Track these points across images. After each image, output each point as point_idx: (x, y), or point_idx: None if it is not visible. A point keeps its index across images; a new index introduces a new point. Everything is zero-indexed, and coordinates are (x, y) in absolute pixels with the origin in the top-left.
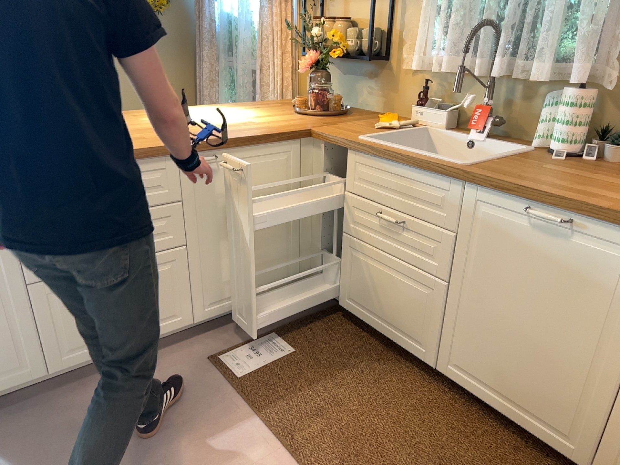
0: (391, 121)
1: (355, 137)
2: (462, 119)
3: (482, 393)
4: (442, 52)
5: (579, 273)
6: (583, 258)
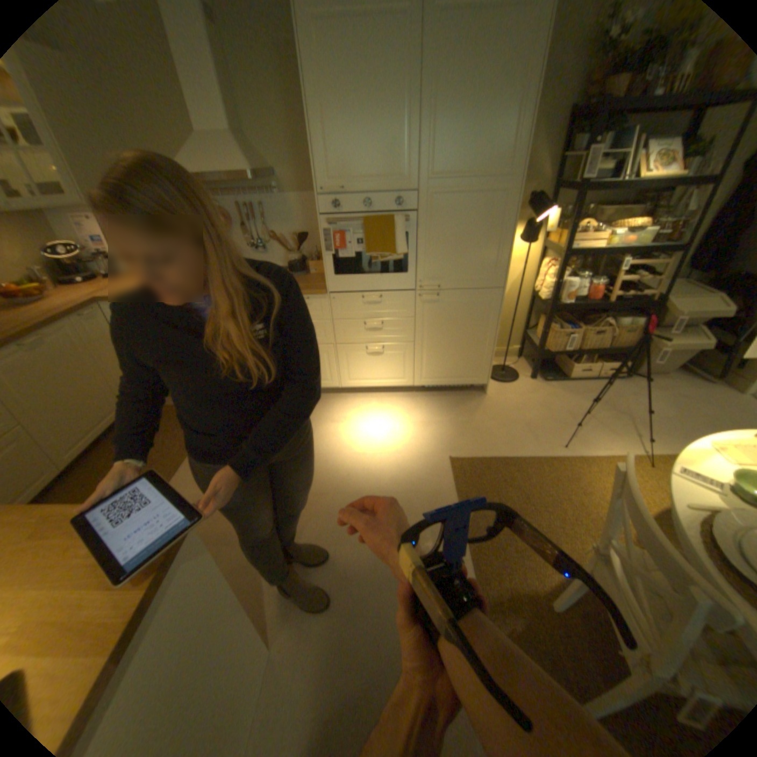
0: None
1: None
2: None
3: (84, 444)
4: None
5: (58, 352)
6: (54, 345)
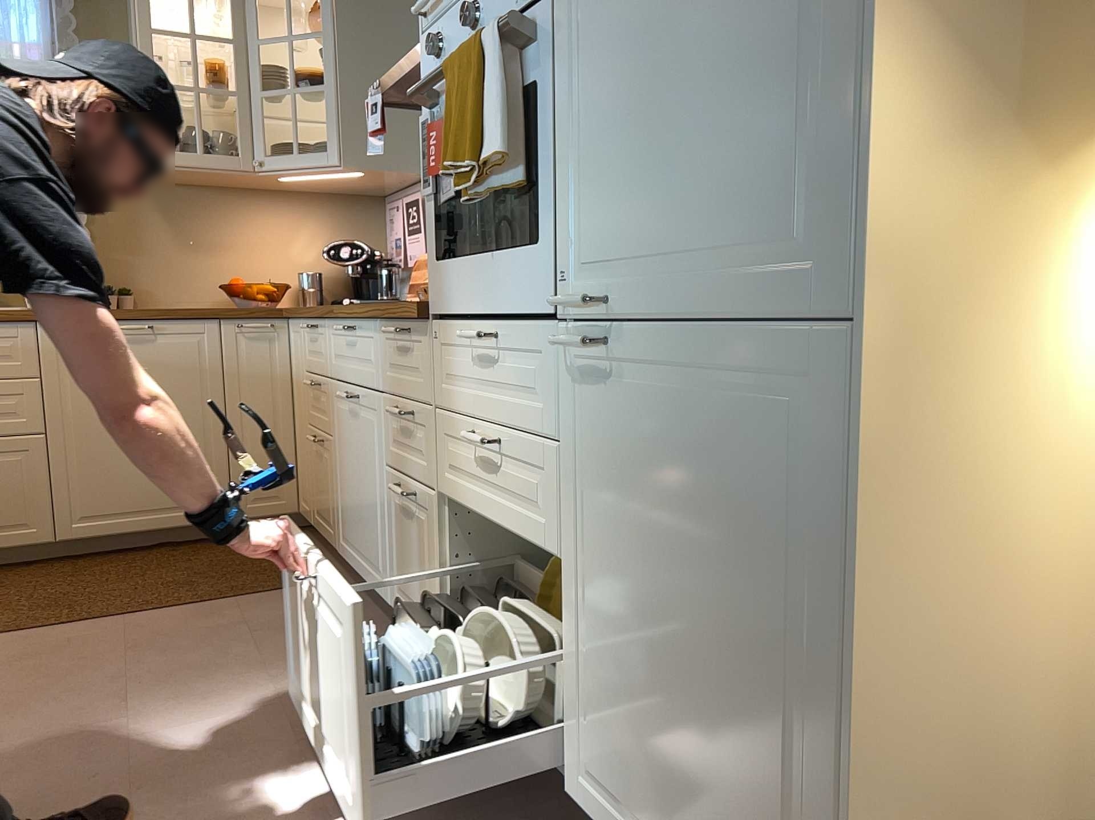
0: None
1: None
2: None
3: (121, 526)
4: None
5: (171, 364)
6: (170, 351)
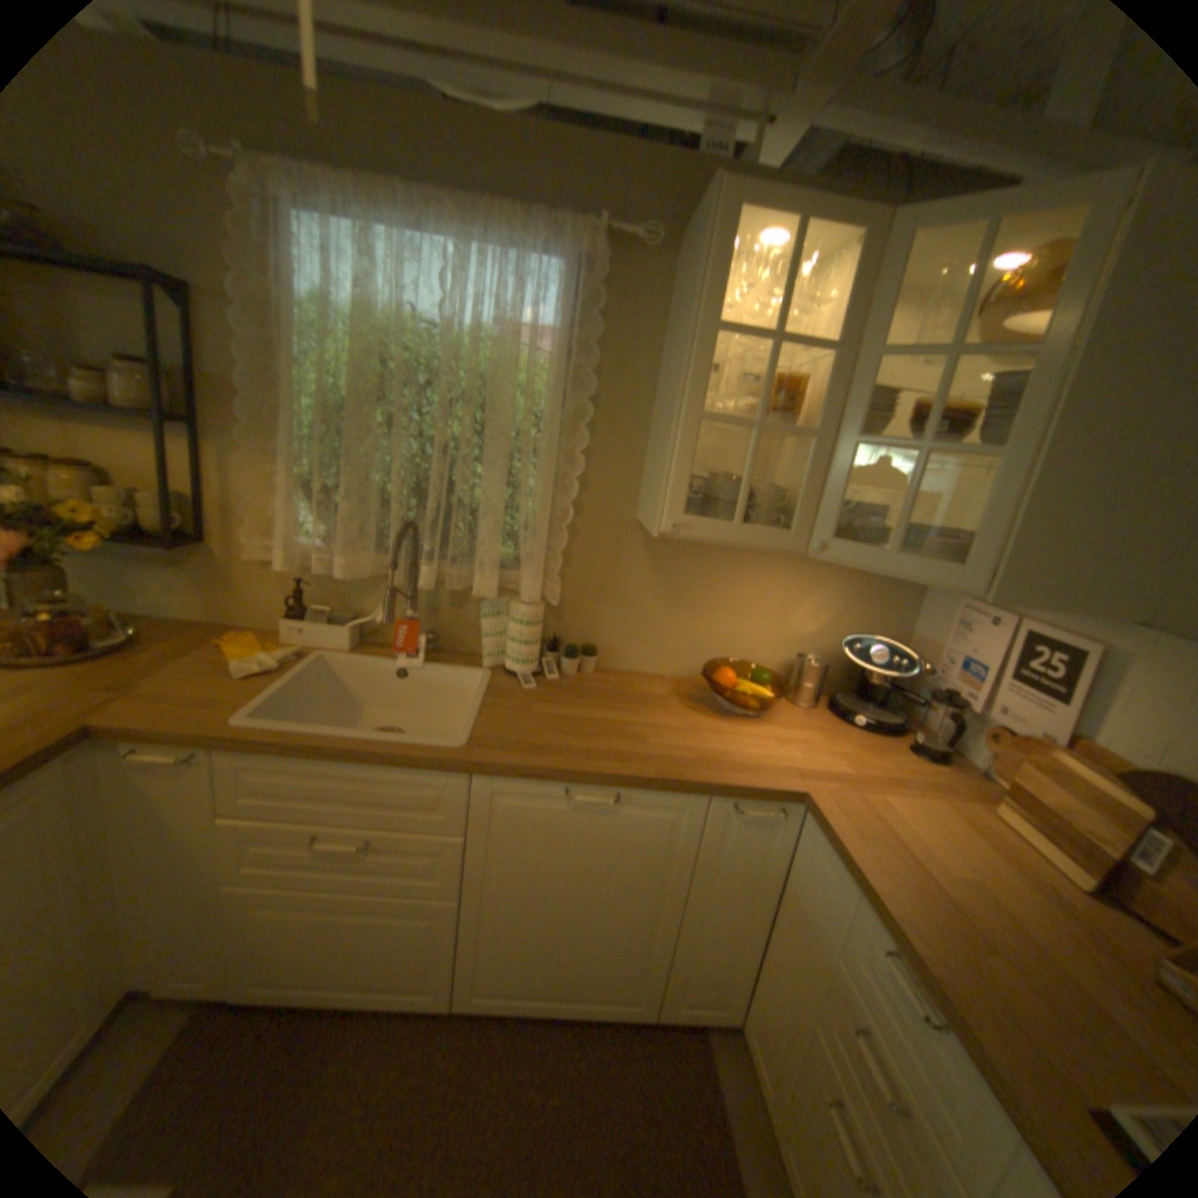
0: (253, 654)
1: (219, 724)
2: (367, 630)
3: (526, 1011)
4: (327, 546)
5: (631, 845)
6: (634, 829)
